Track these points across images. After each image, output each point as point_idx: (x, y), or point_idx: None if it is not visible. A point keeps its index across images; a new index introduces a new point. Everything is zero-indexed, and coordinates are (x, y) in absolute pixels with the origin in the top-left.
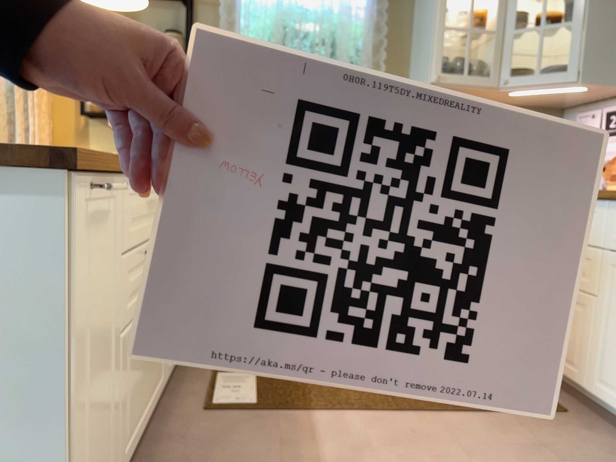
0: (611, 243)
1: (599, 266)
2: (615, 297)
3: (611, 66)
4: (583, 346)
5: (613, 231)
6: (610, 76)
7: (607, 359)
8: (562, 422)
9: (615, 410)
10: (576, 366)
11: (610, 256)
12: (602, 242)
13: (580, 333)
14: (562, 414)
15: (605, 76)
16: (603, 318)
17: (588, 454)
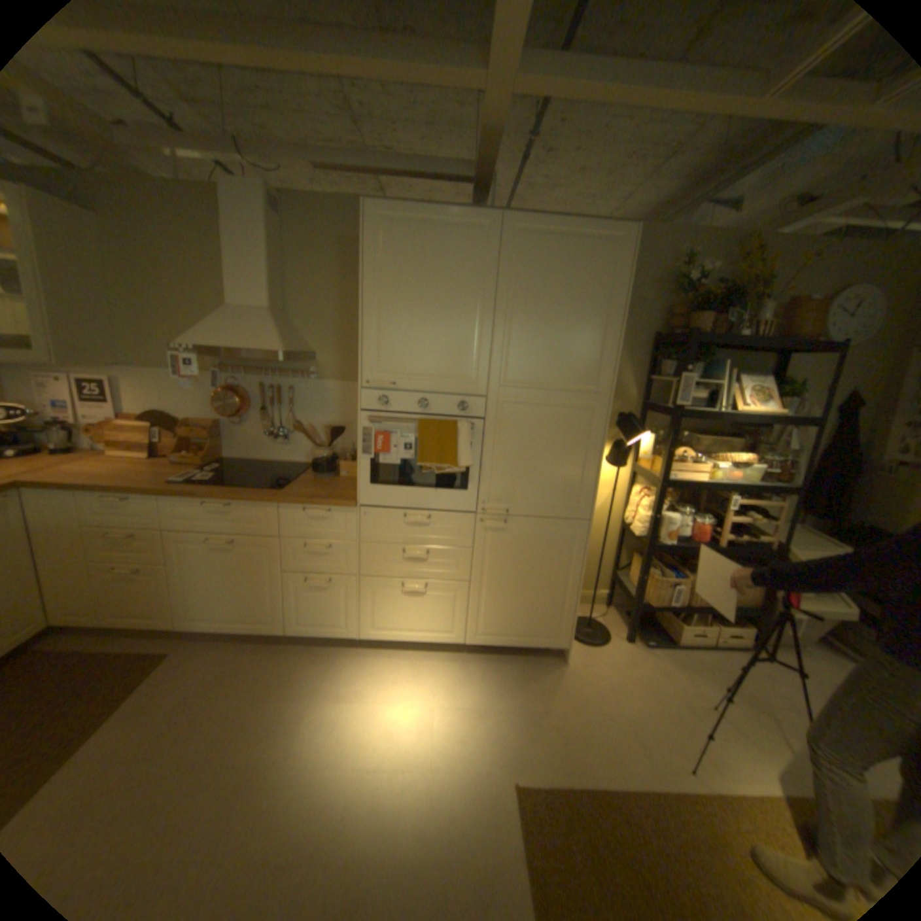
0: (167, 527)
1: (159, 544)
2: (182, 562)
3: (80, 348)
4: (159, 602)
5: (166, 518)
6: (81, 357)
7: (186, 604)
8: (171, 666)
9: (202, 632)
10: (157, 618)
11: (168, 536)
12: (157, 526)
13: (153, 594)
14: (164, 660)
15: (77, 357)
16: (174, 579)
17: (207, 675)
